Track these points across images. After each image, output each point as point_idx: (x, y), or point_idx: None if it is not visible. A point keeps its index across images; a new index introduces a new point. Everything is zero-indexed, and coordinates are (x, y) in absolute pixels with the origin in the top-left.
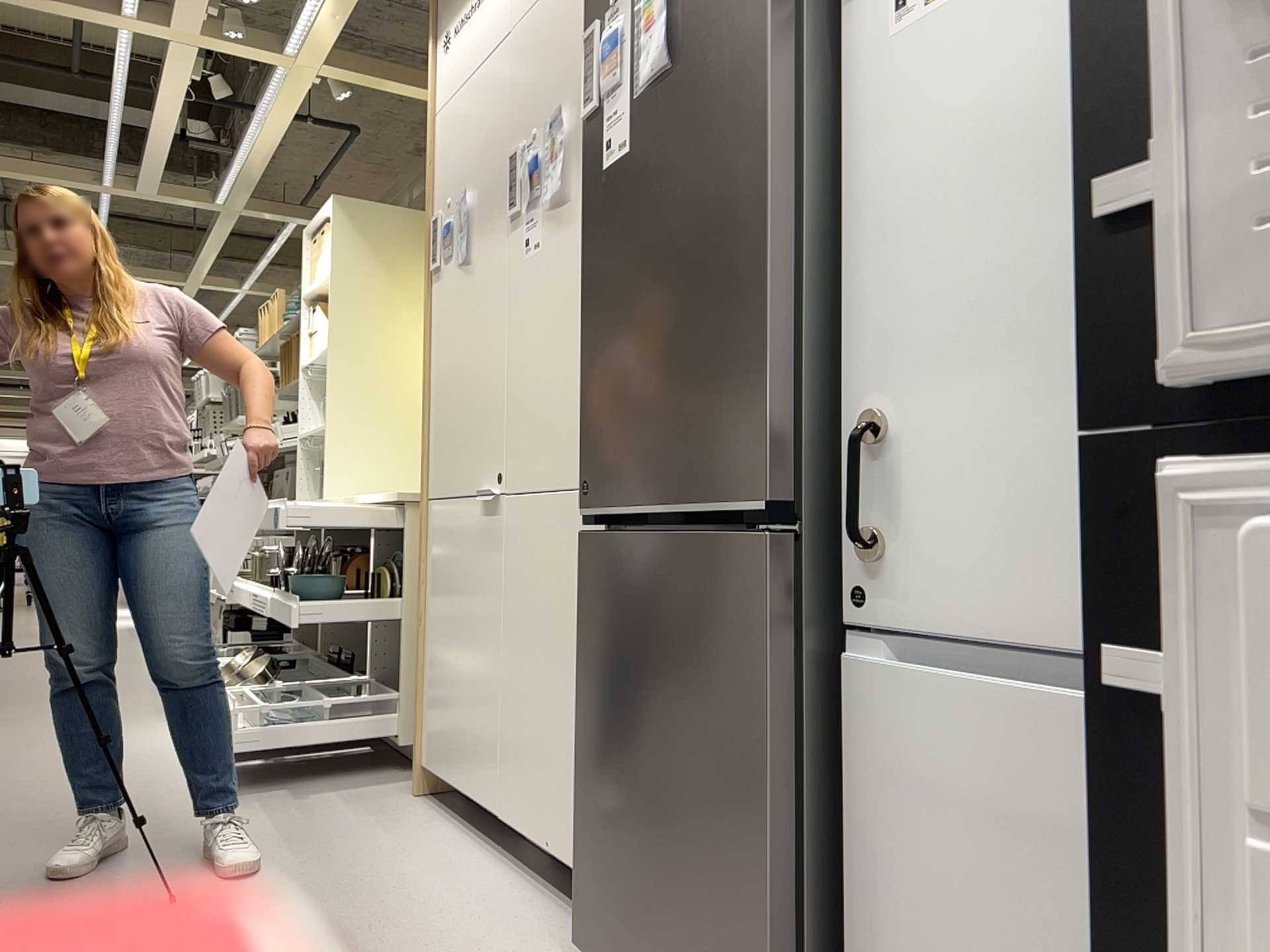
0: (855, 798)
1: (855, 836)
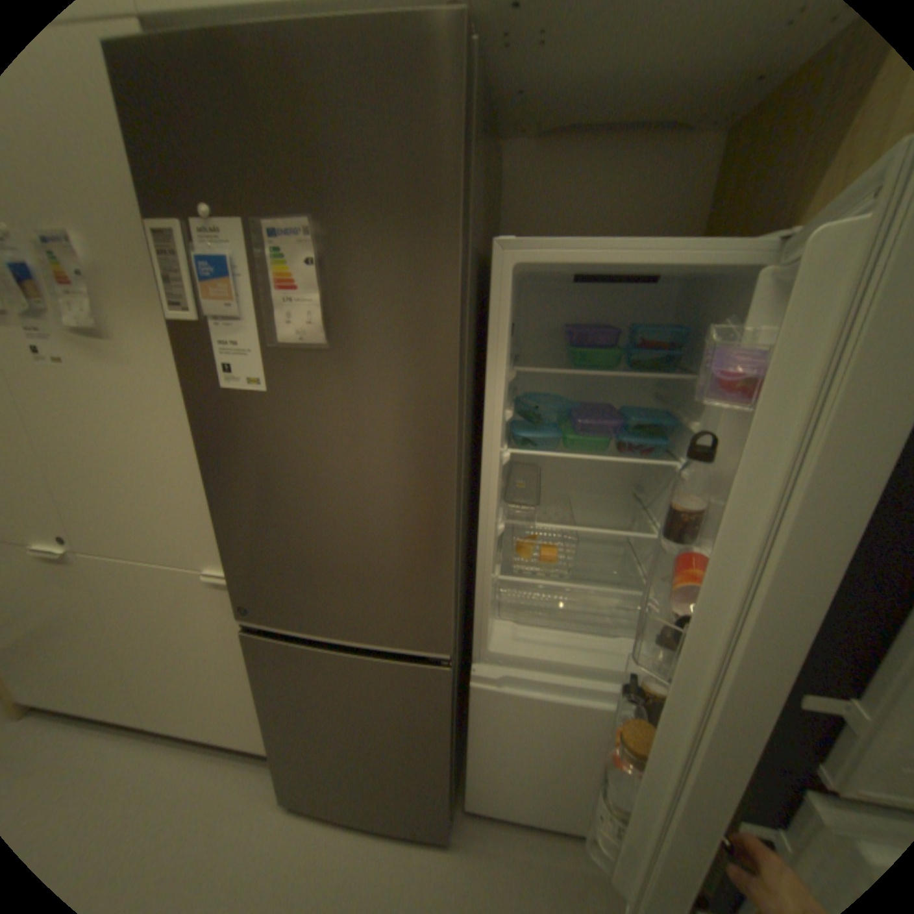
0: (469, 727)
1: (468, 738)
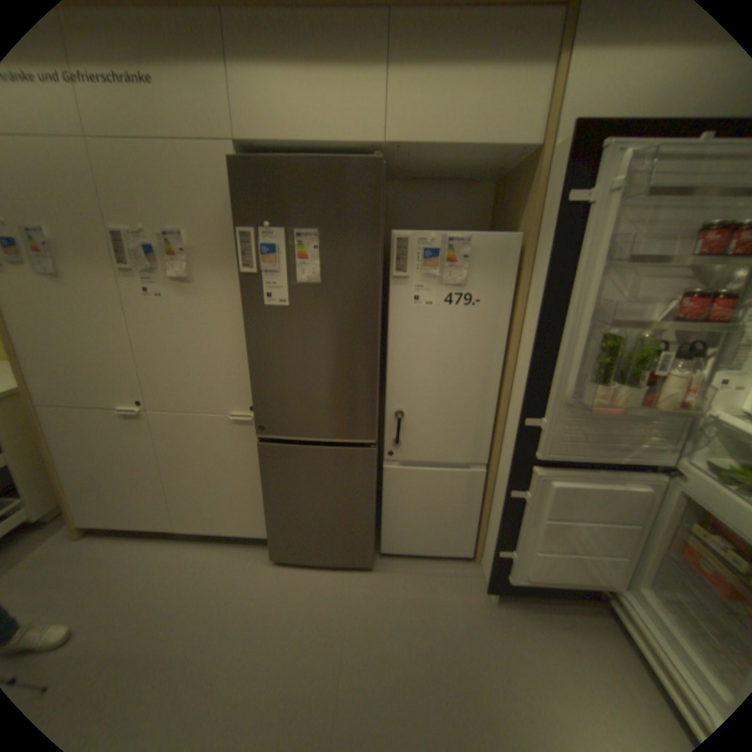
0: (383, 495)
1: (383, 502)
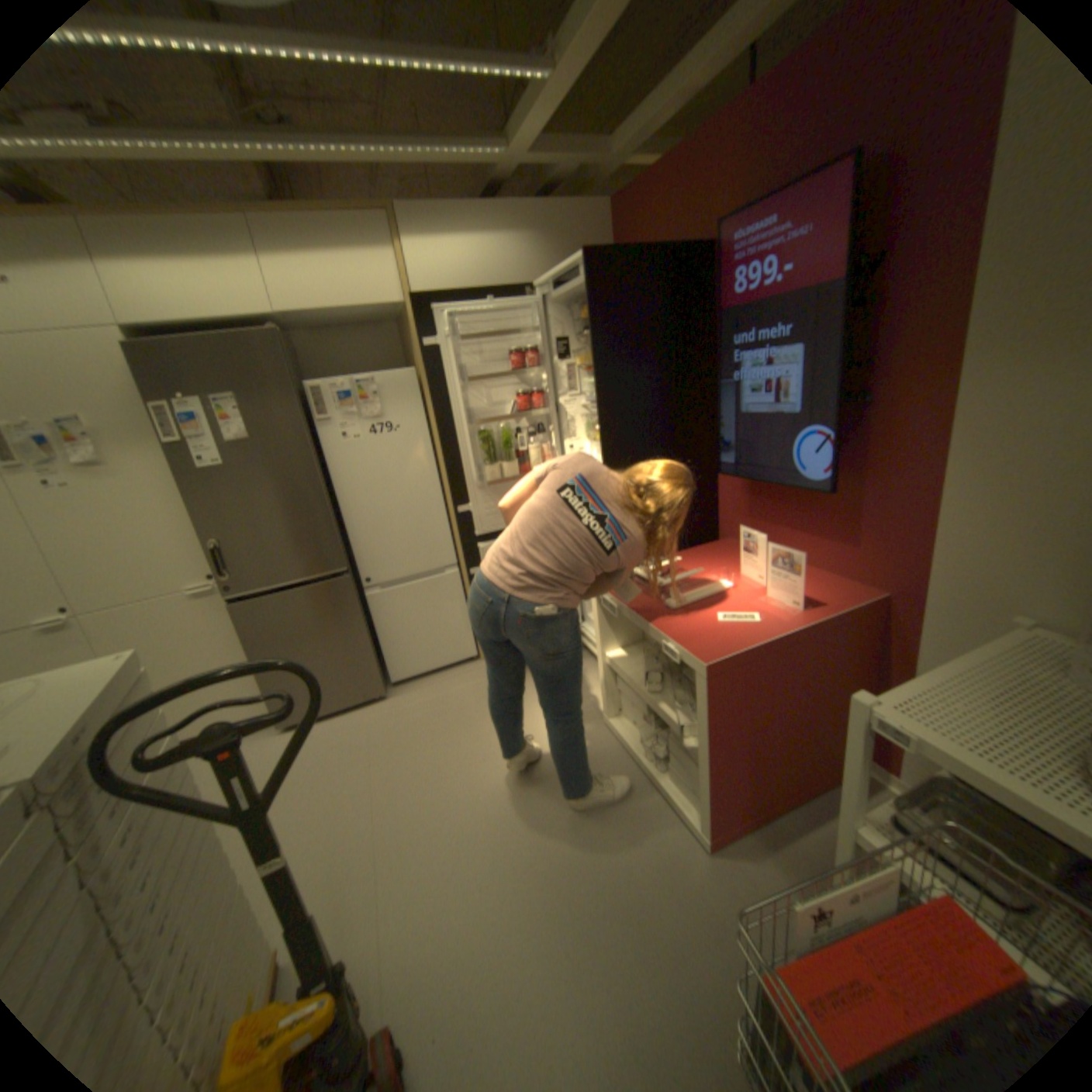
0: (374, 623)
1: (376, 631)
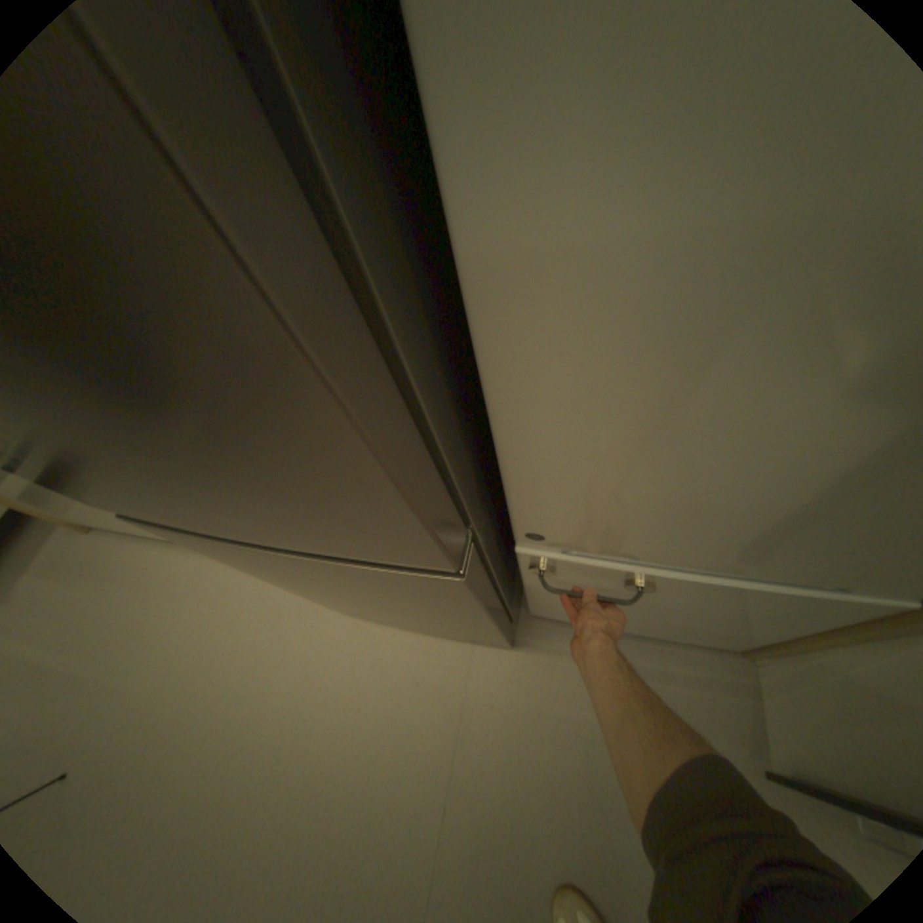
0: (524, 577)
1: (525, 583)
